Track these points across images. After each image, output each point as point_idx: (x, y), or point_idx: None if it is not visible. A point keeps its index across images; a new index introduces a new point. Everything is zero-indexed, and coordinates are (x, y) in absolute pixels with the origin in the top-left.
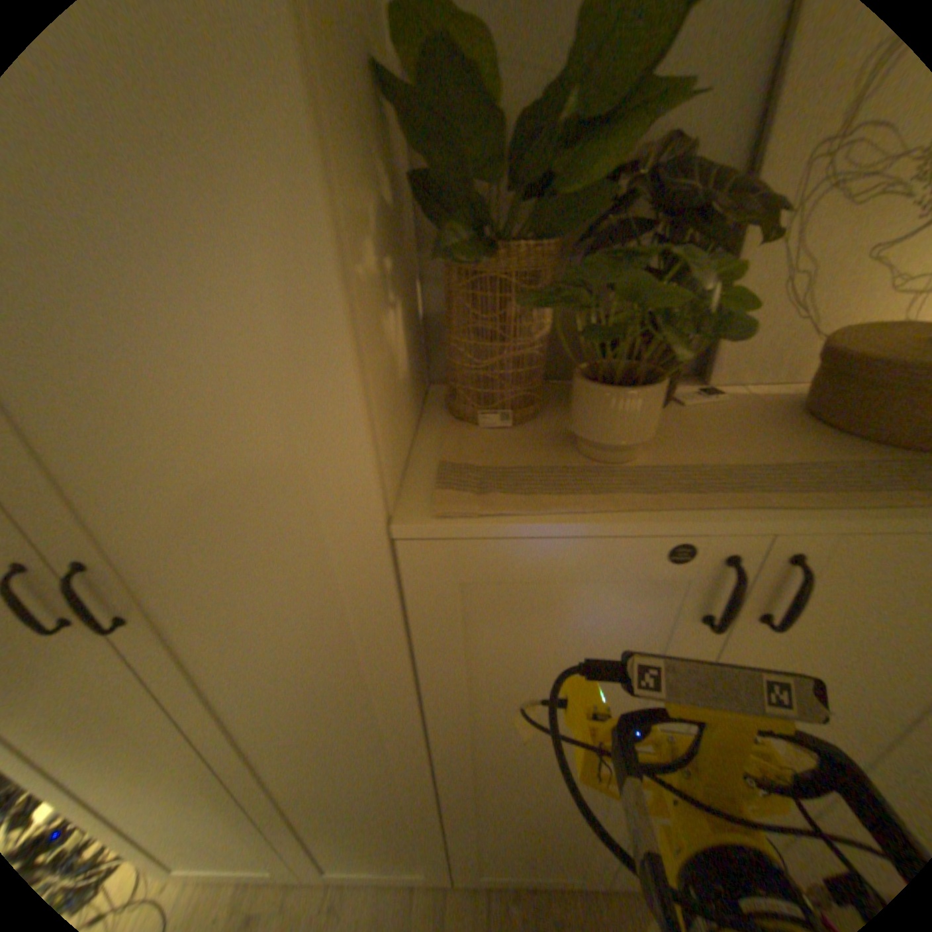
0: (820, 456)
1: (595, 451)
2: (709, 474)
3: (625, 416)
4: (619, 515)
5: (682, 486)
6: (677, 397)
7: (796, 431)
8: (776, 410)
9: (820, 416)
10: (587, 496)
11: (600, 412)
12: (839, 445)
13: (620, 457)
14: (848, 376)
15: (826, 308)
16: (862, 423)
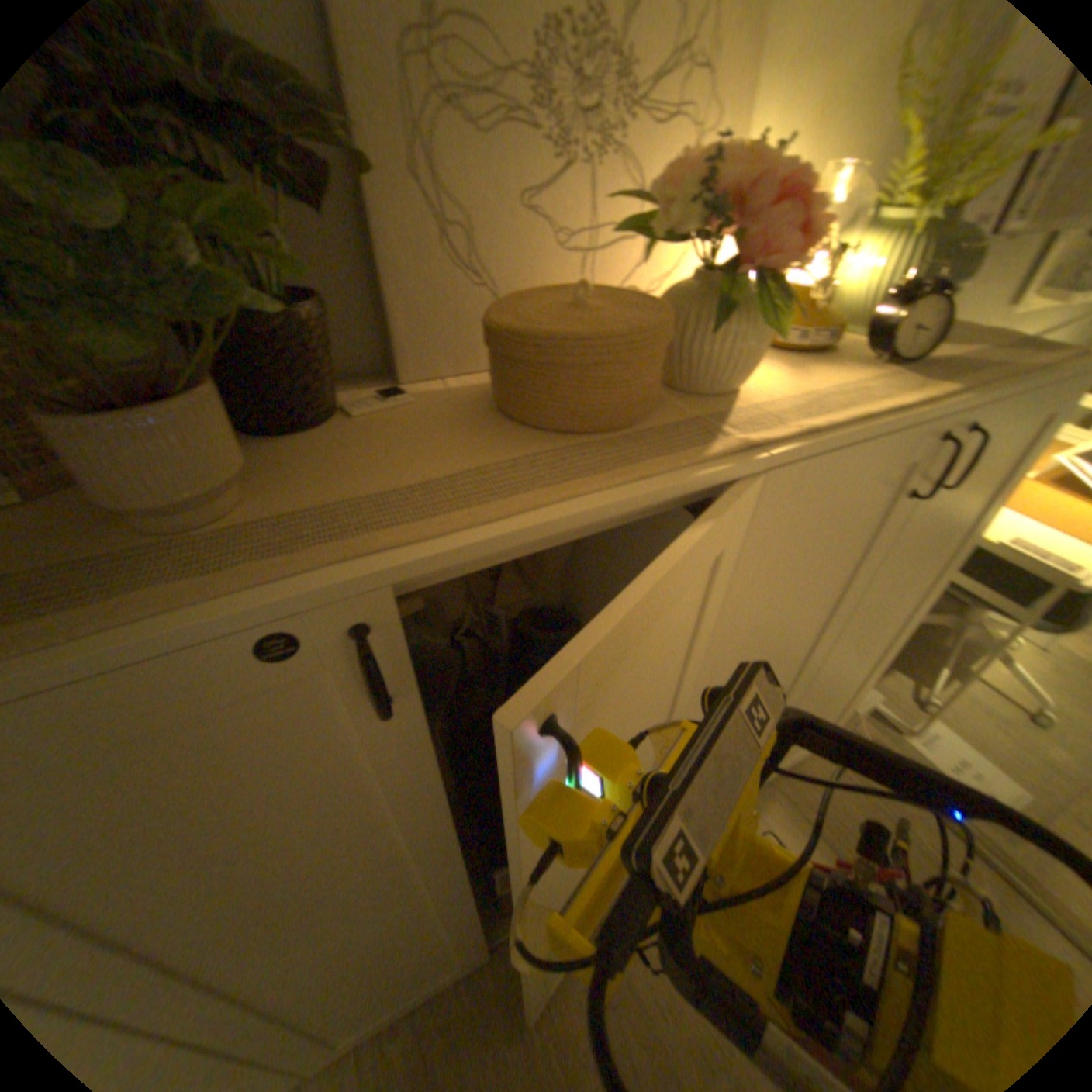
0: (481, 459)
1: (136, 520)
2: (326, 516)
3: (132, 459)
4: (130, 626)
5: (273, 546)
6: (337, 405)
7: (472, 430)
8: (464, 406)
9: (499, 407)
10: (89, 605)
11: (91, 459)
12: (508, 441)
13: (189, 518)
14: (503, 355)
15: (500, 271)
16: (529, 411)
